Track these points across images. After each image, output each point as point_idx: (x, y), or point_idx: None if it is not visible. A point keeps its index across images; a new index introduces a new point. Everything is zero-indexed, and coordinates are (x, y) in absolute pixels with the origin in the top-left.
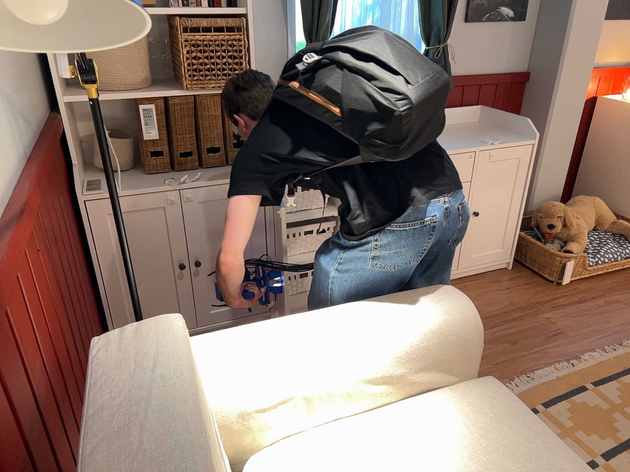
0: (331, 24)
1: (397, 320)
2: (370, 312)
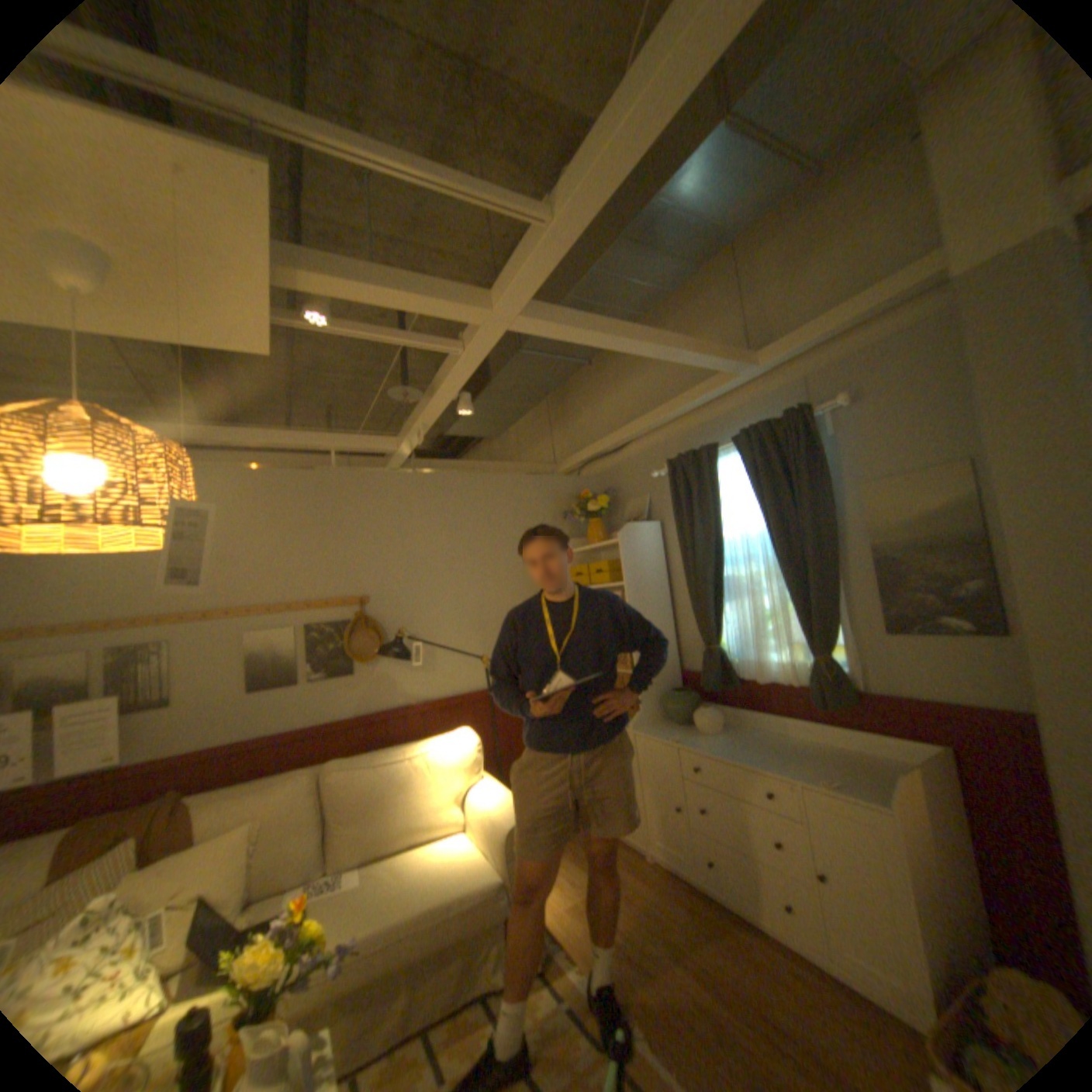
0: (716, 632)
1: (498, 808)
2: (502, 800)
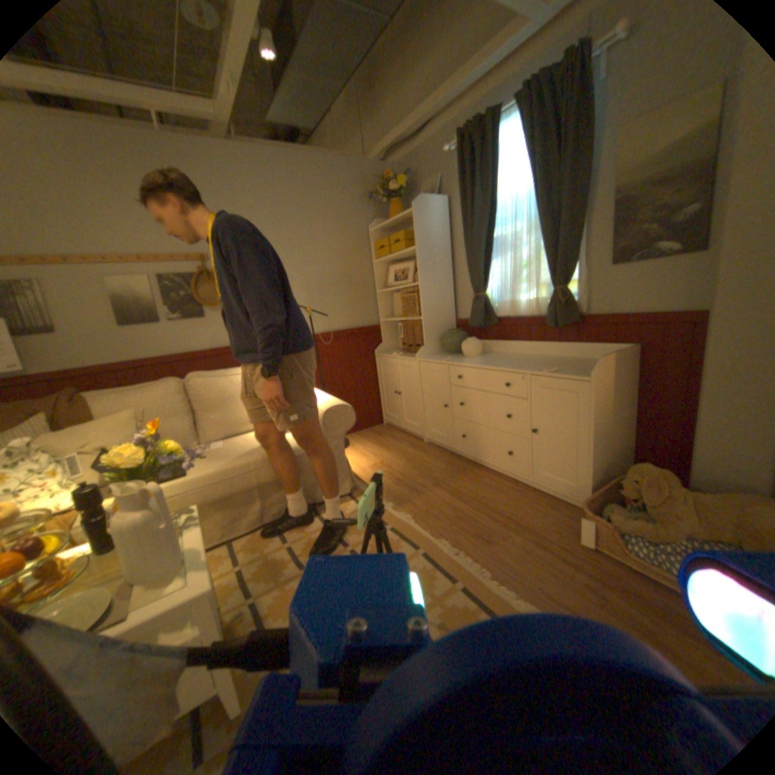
0: (484, 281)
1: (318, 400)
2: (322, 397)
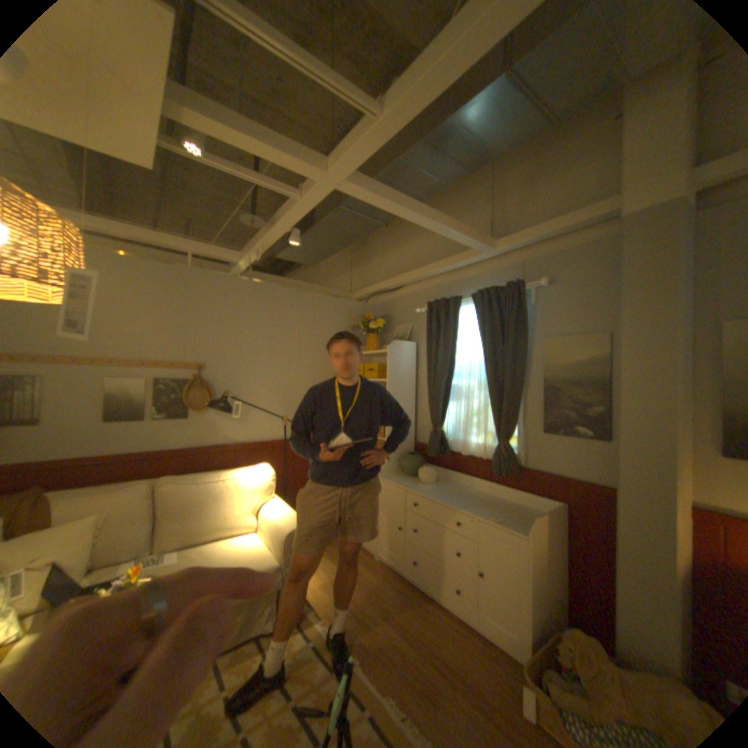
0: (441, 419)
1: (282, 518)
2: (286, 514)
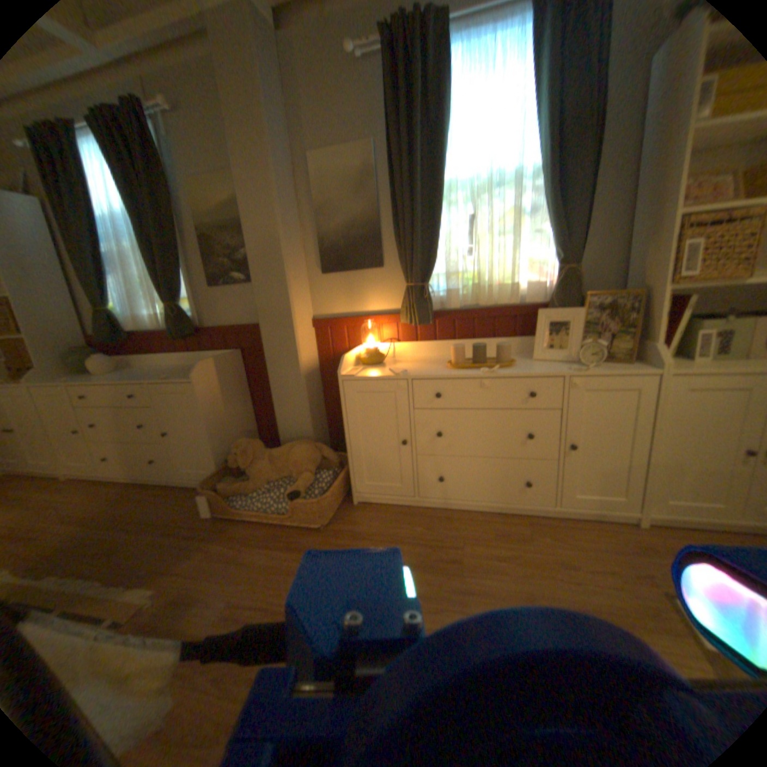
0: (101, 297)
1: None
2: None
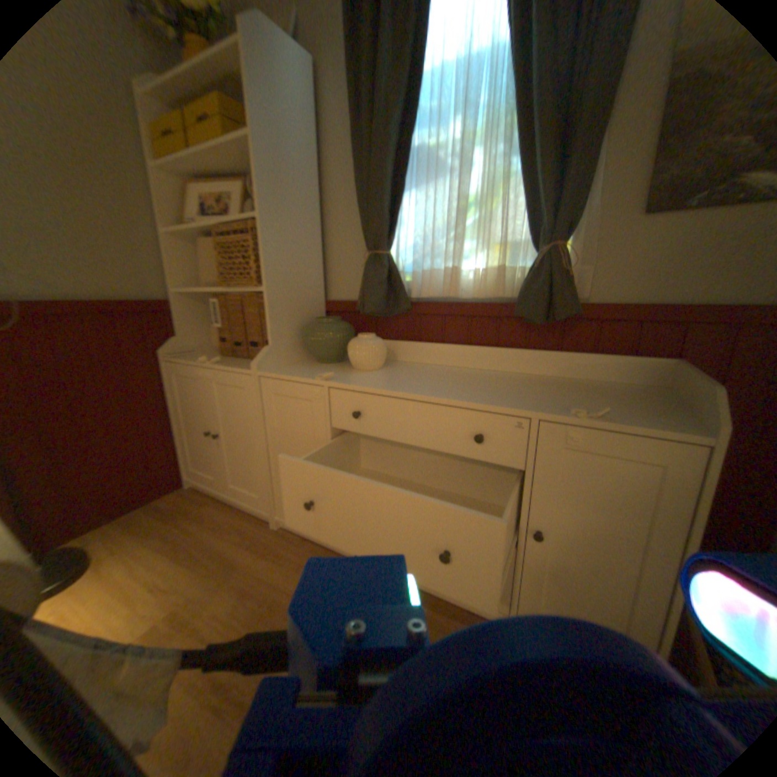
0: (393, 228)
1: None
2: None
